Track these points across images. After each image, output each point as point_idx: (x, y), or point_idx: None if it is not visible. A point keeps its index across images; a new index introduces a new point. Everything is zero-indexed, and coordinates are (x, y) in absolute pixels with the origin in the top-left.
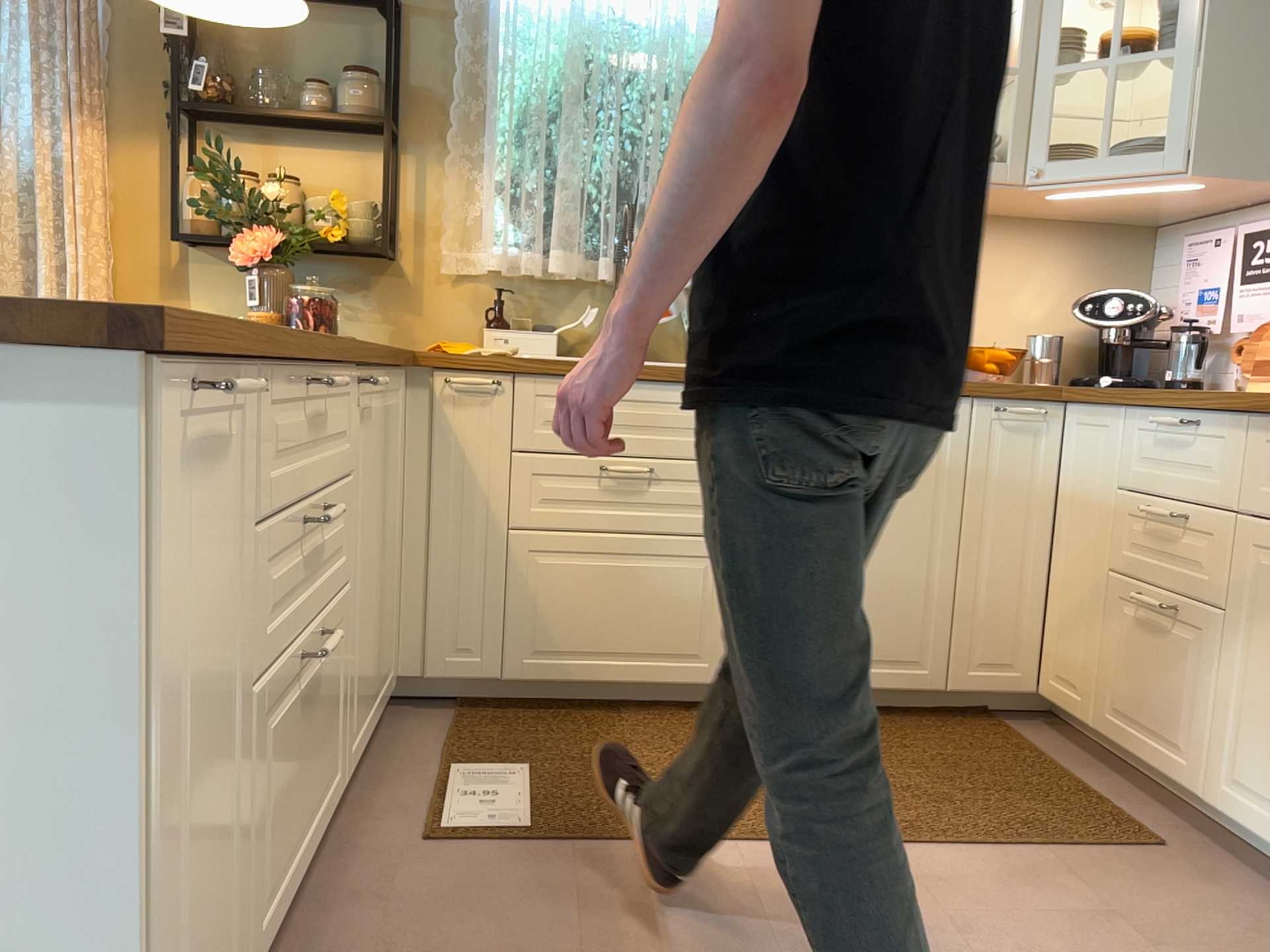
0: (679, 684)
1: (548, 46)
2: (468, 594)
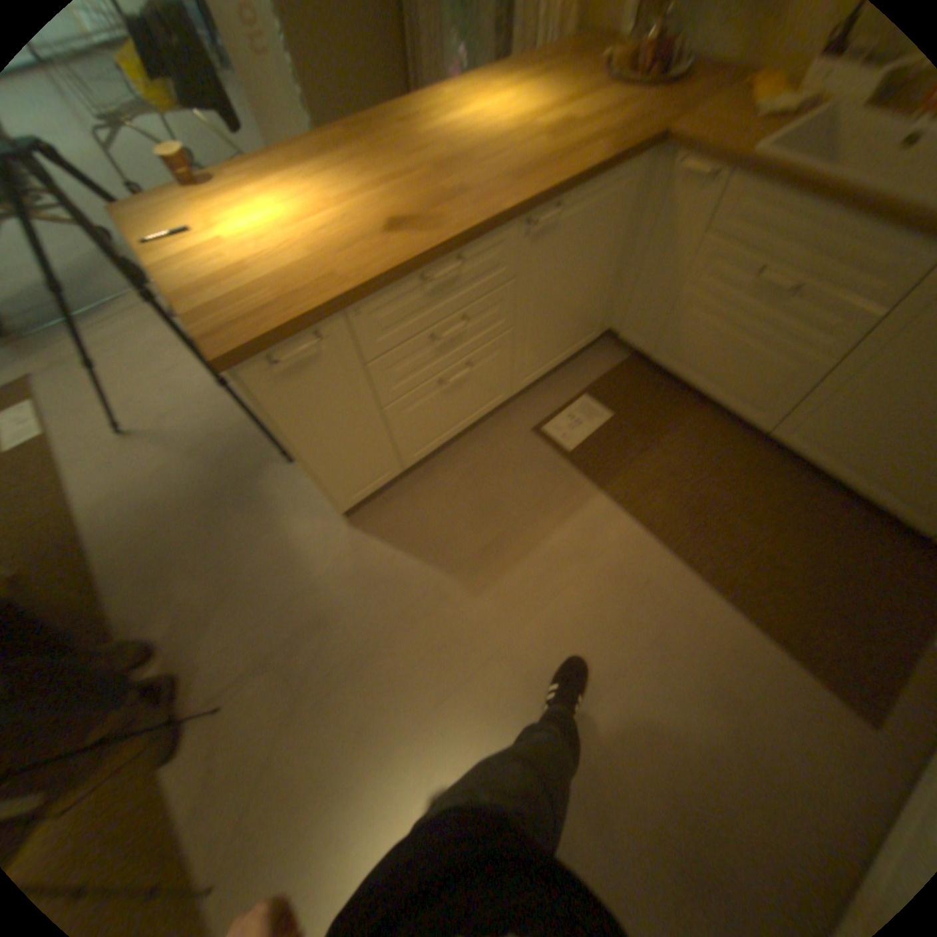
0: (739, 416)
1: None
2: (649, 309)
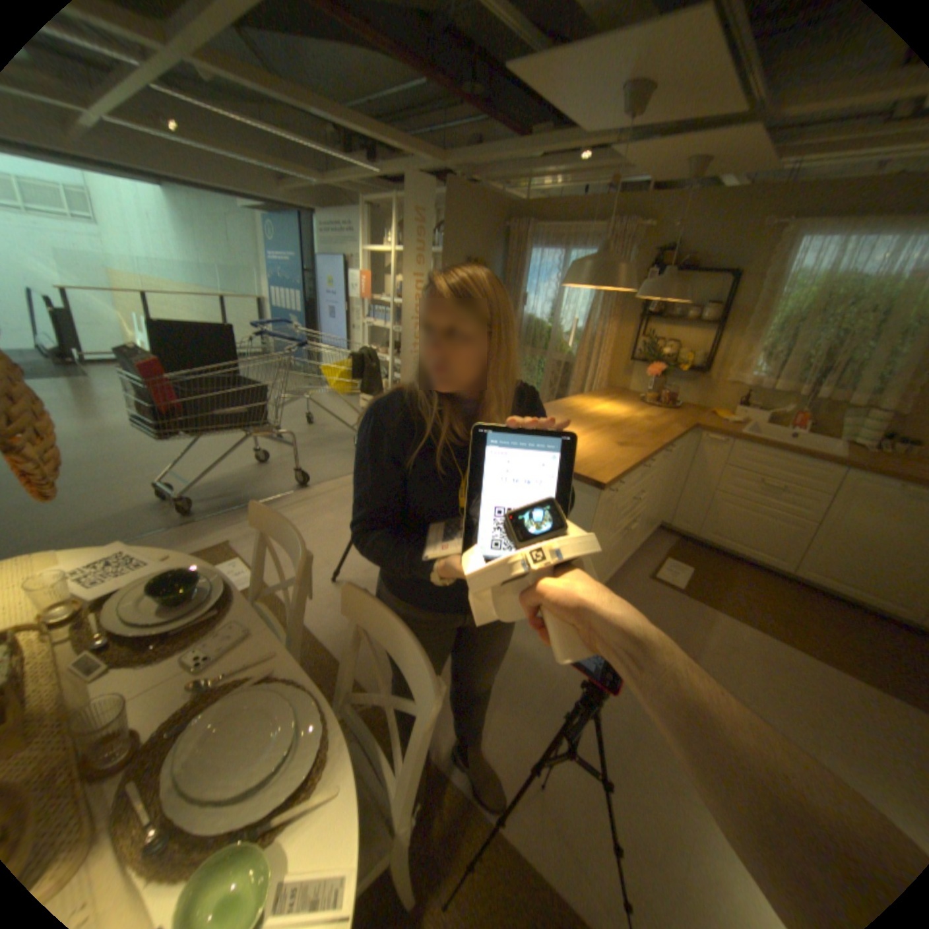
0: (771, 566)
1: (810, 287)
2: (694, 506)
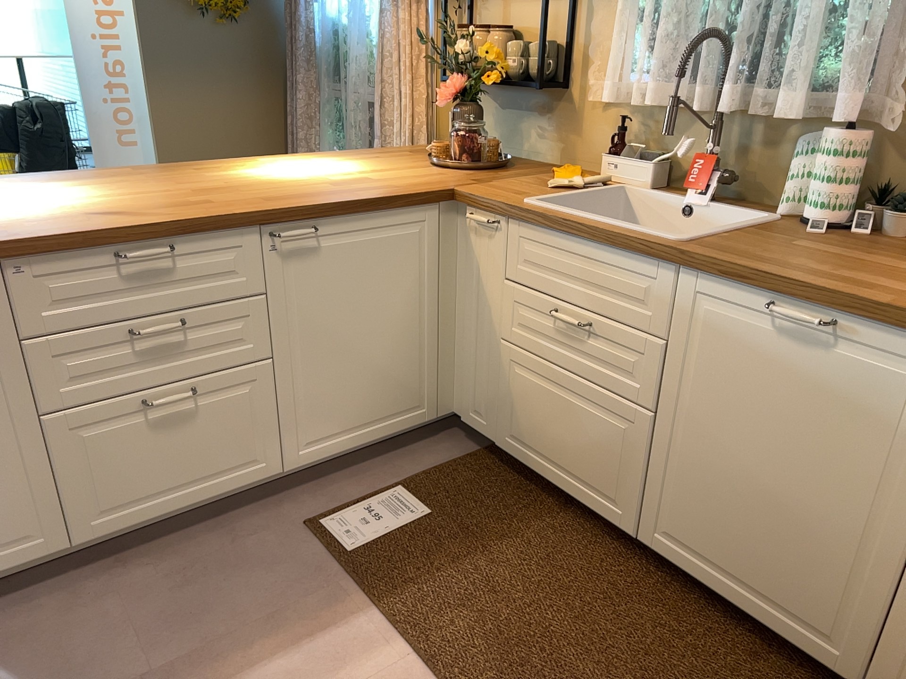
0: (600, 514)
1: None
2: (481, 374)
